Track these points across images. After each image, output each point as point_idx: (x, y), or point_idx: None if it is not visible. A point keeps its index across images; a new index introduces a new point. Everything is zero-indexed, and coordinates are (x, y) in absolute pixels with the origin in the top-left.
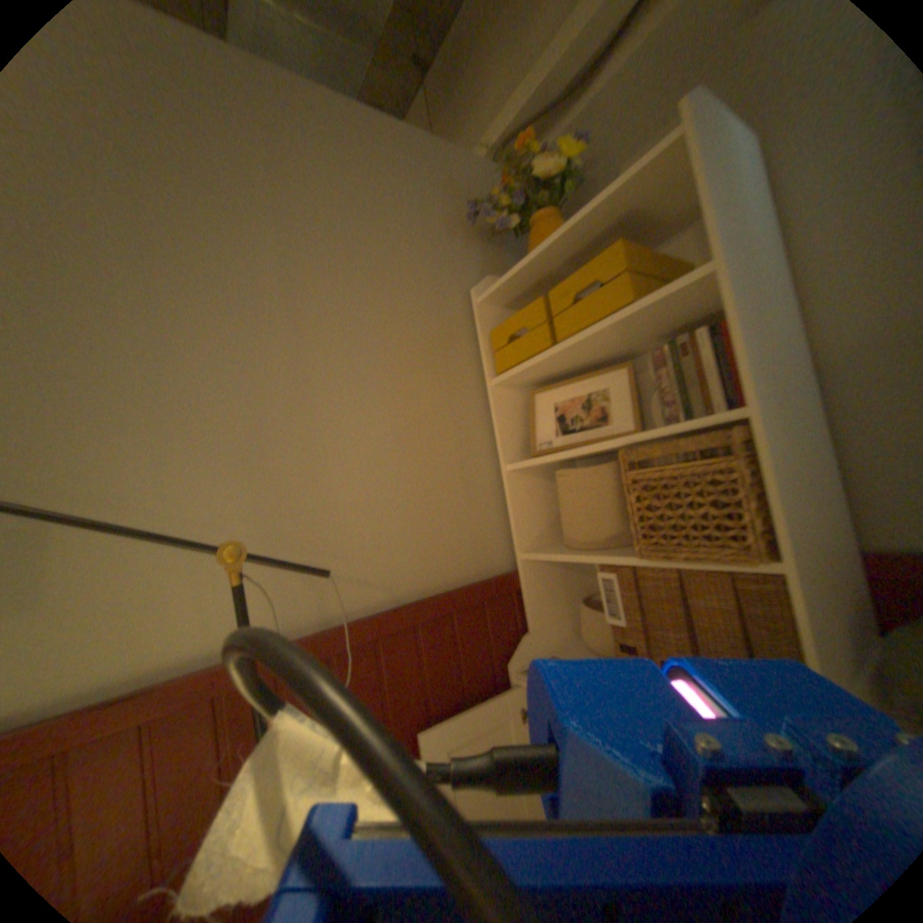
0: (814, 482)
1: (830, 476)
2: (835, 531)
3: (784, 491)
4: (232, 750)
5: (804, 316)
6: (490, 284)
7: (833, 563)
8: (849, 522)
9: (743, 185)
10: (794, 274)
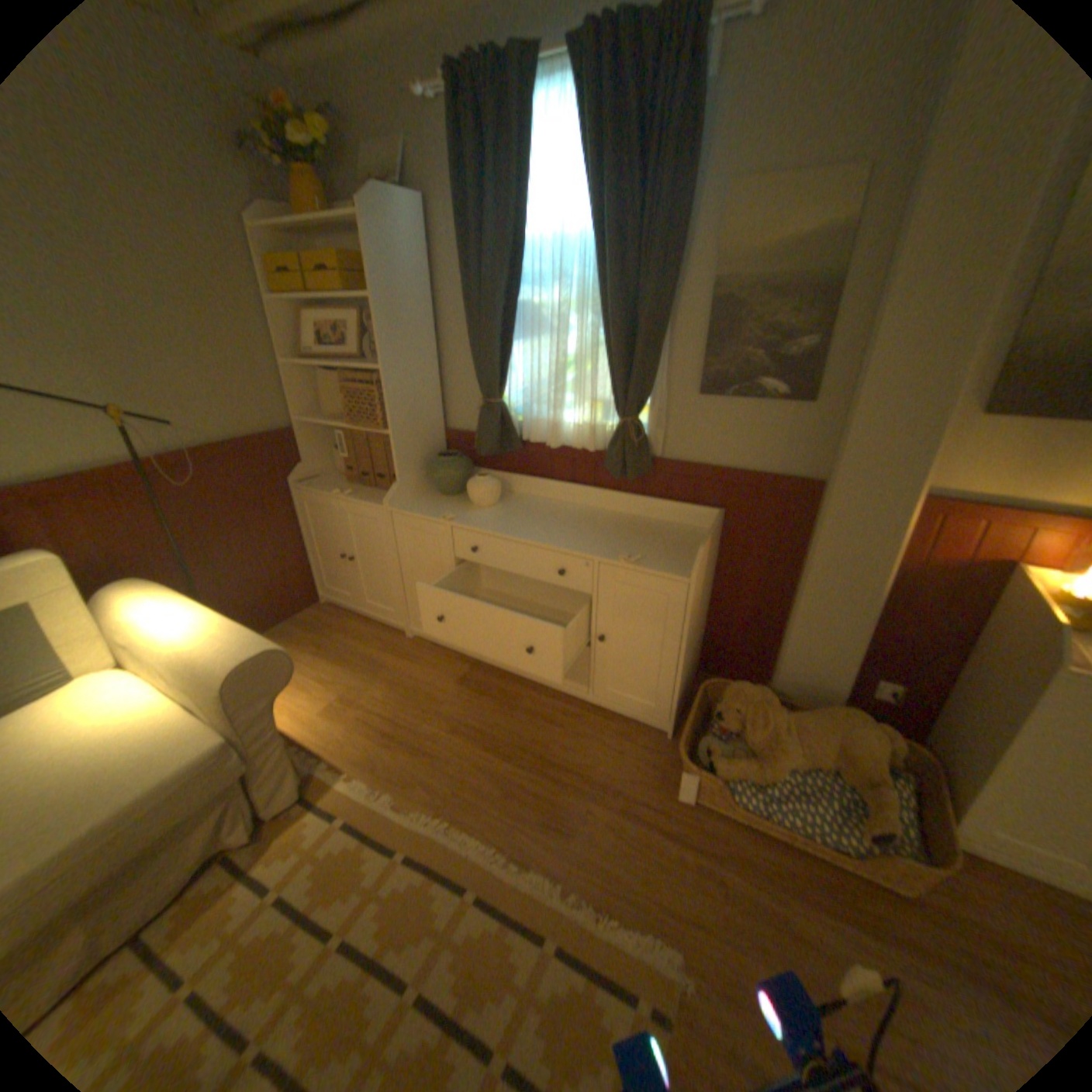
0: (411, 400)
1: (426, 397)
2: (421, 420)
3: (388, 405)
4: (122, 506)
5: (431, 315)
6: (259, 212)
7: (415, 433)
8: (435, 417)
9: (393, 246)
10: (429, 290)
